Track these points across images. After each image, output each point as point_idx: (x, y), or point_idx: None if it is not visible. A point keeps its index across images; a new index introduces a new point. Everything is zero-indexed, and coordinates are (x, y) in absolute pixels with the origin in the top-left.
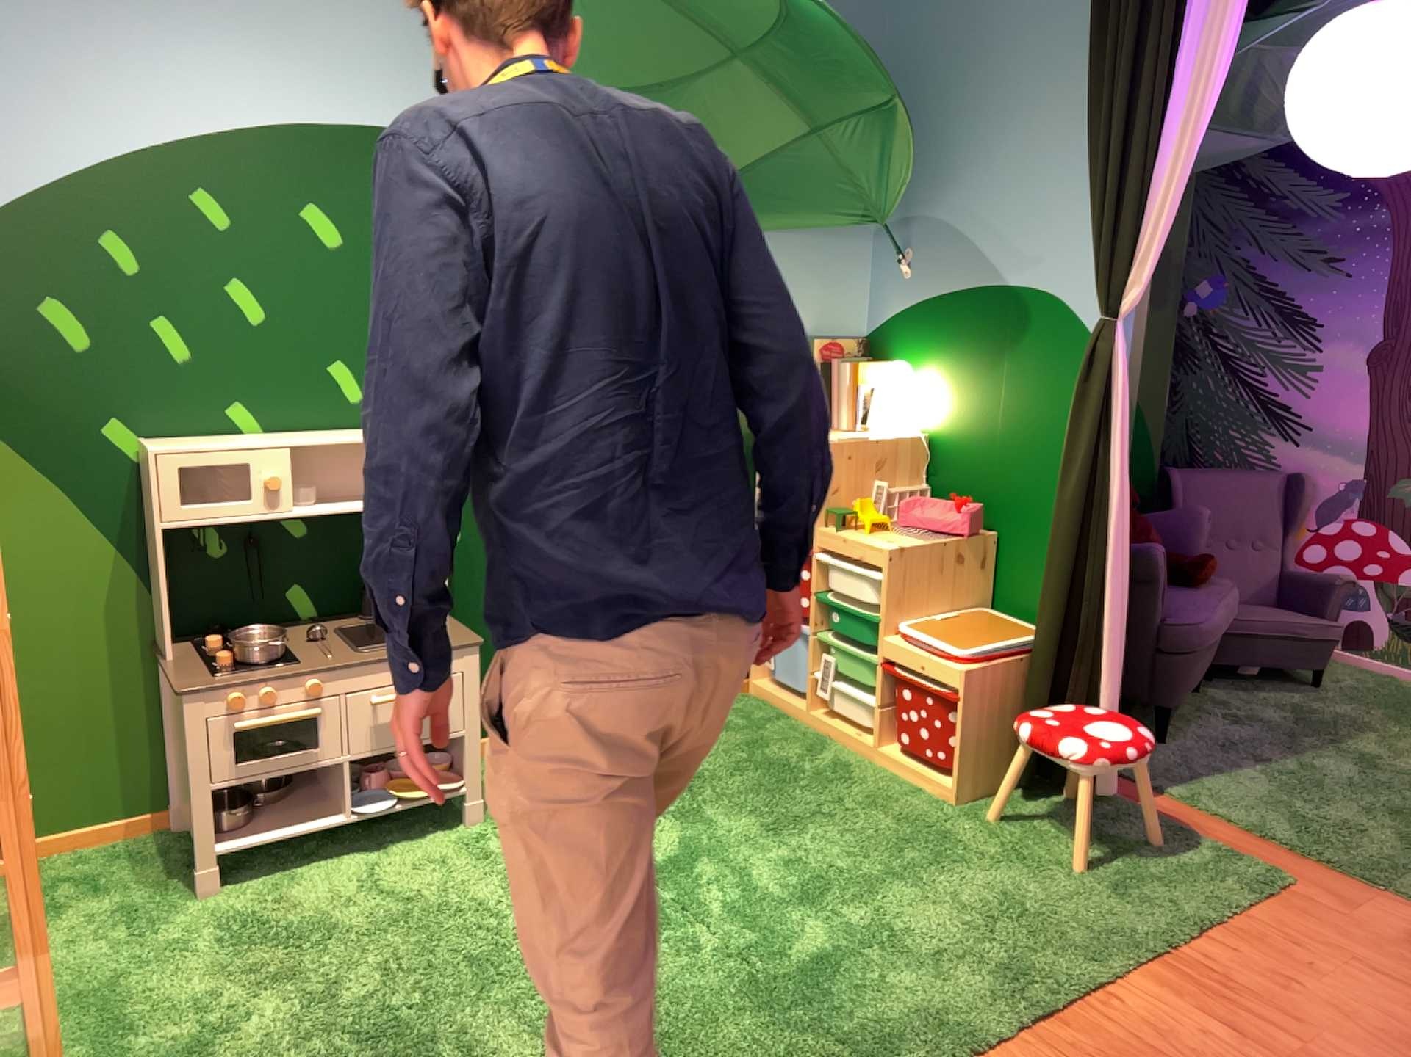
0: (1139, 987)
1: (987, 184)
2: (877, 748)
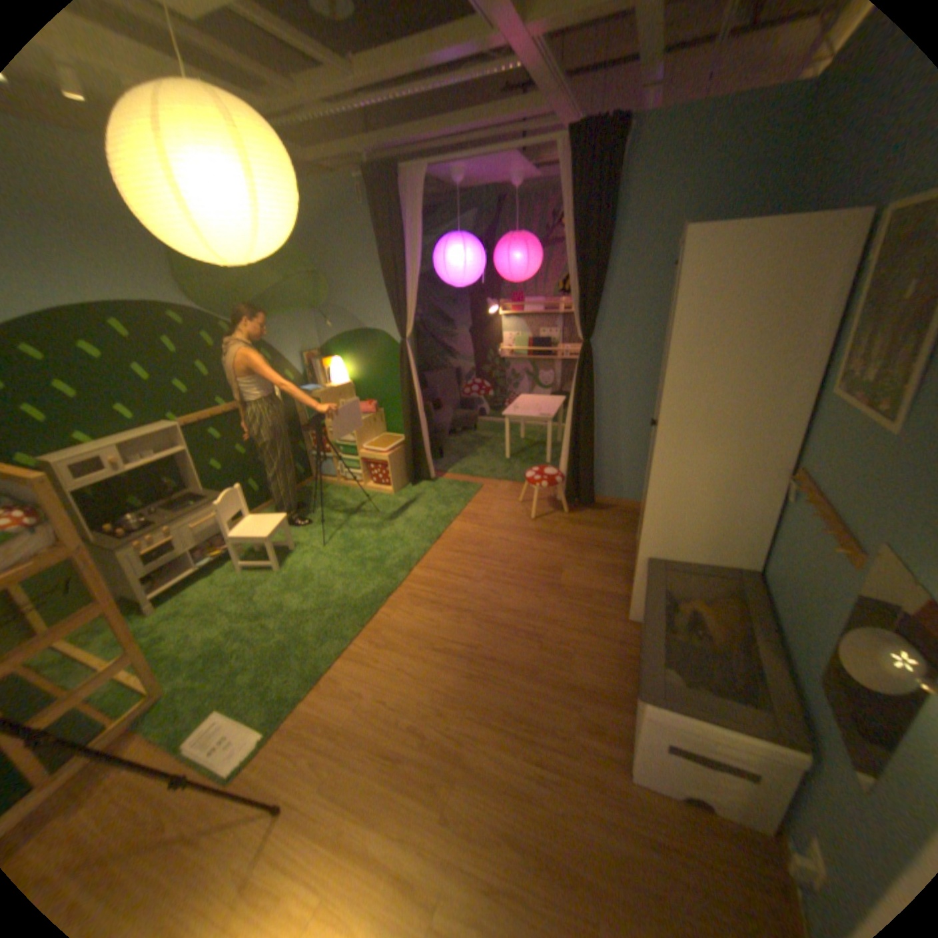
0: (456, 525)
1: (351, 295)
2: (365, 487)
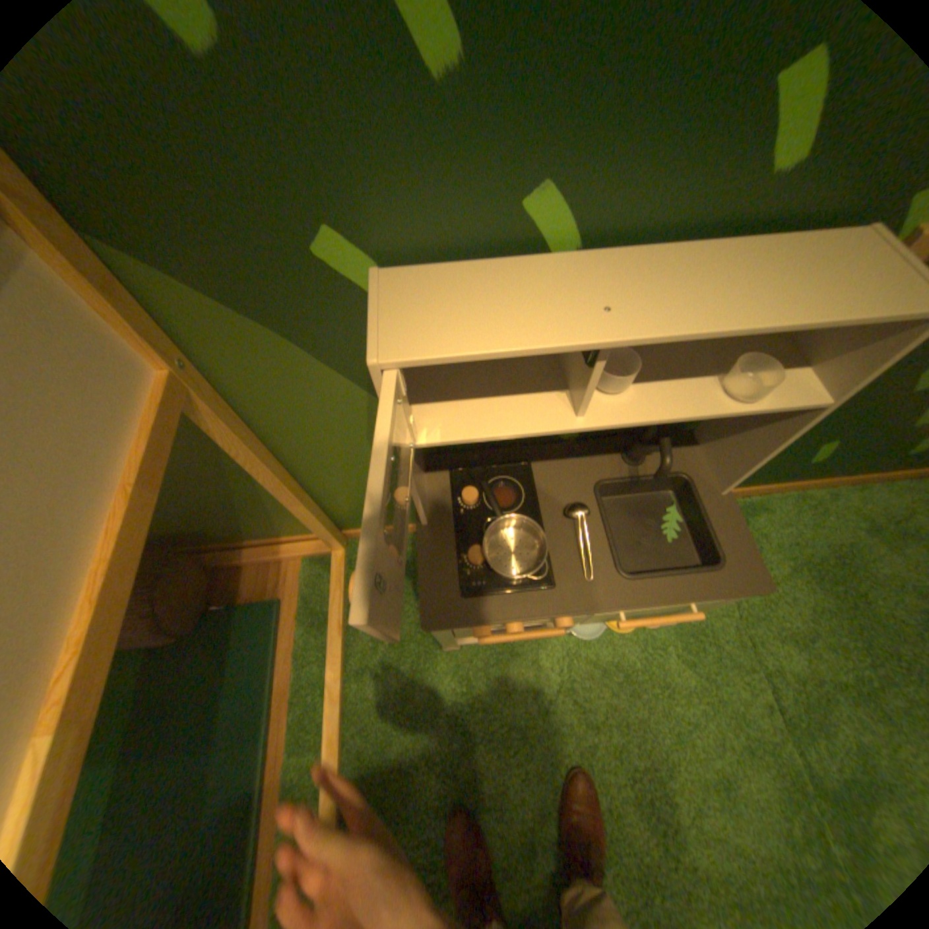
0: None
1: None
2: None
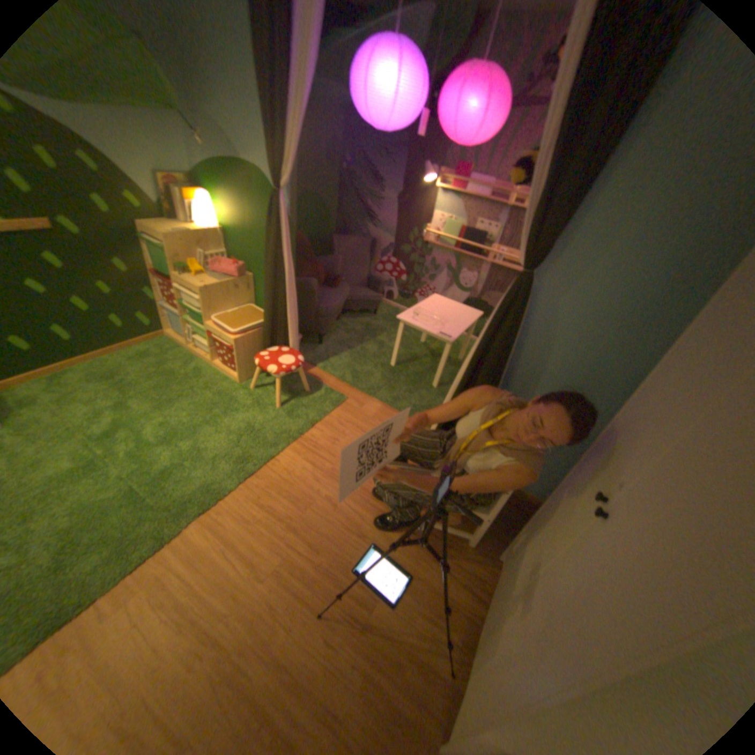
0: (285, 455)
1: (225, 100)
2: (211, 362)
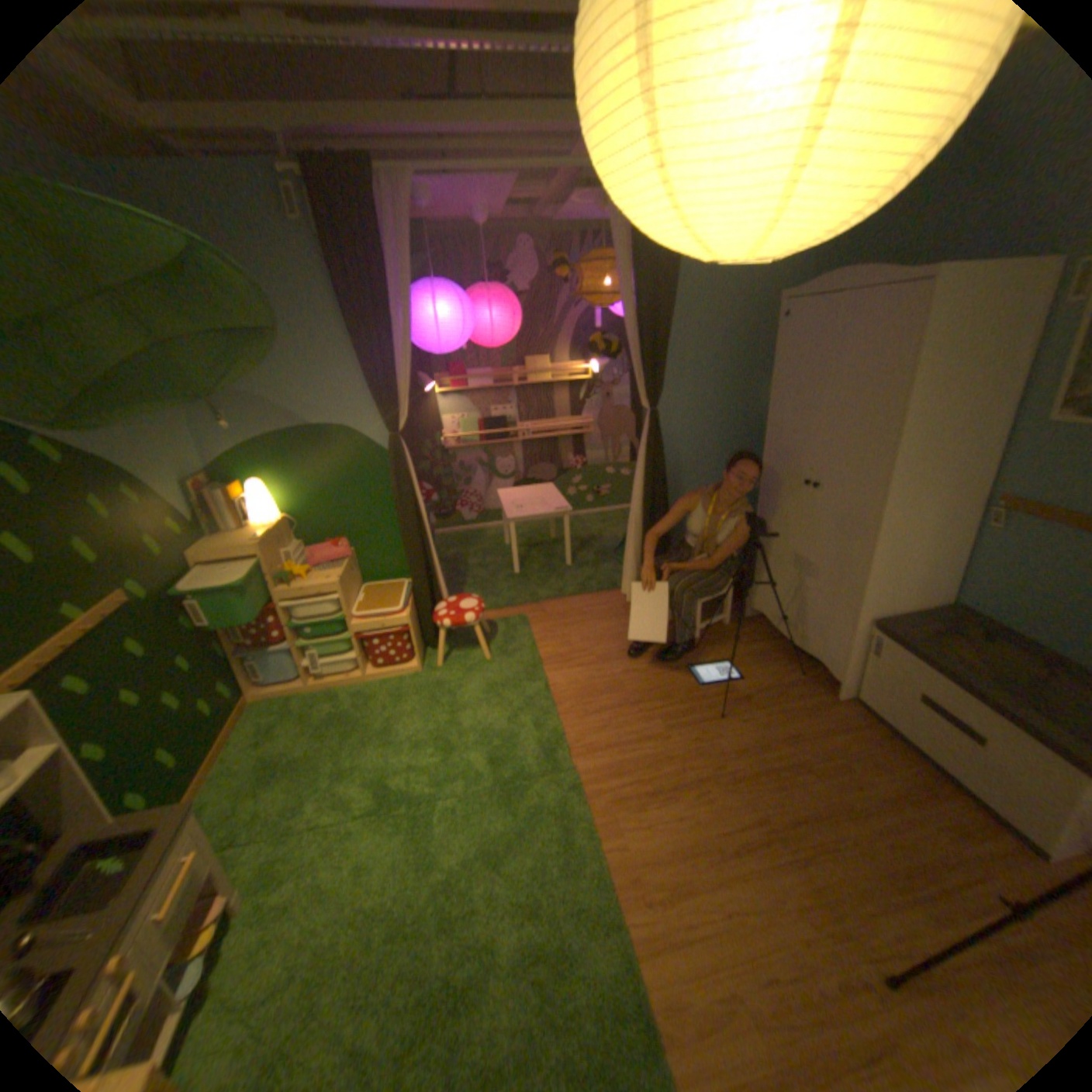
0: (550, 677)
1: (271, 370)
2: (362, 676)
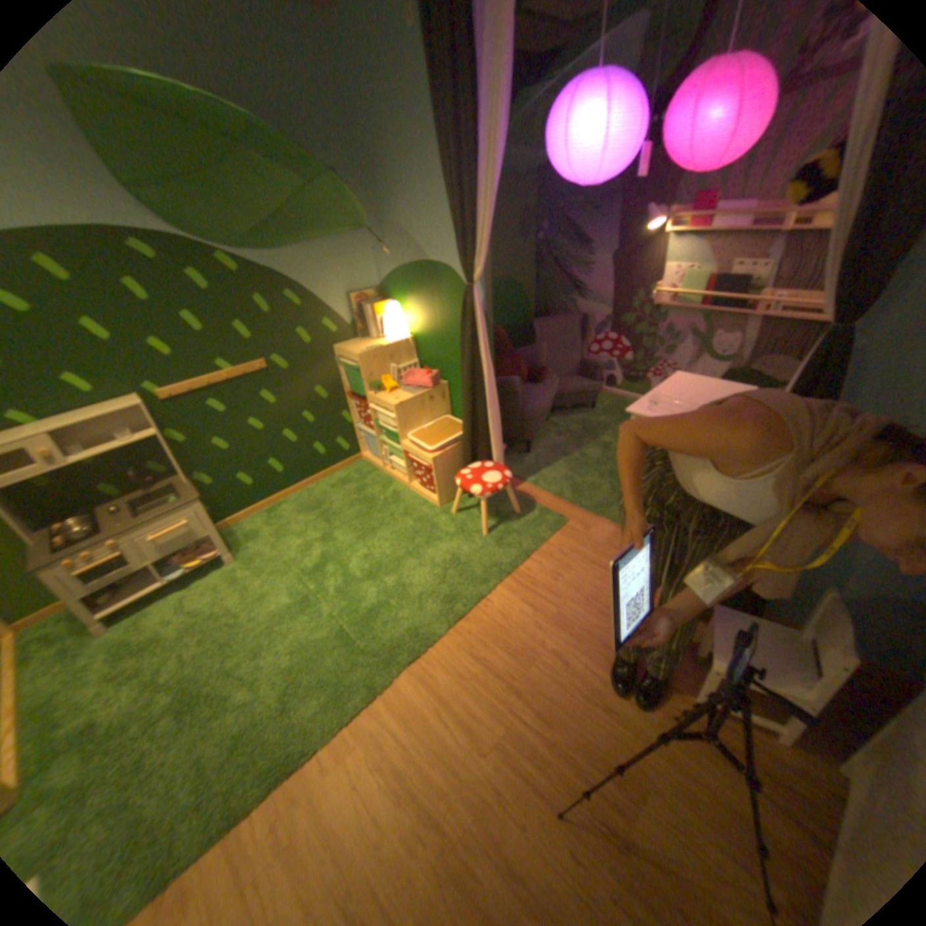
0: (498, 594)
1: (409, 204)
2: (408, 485)
